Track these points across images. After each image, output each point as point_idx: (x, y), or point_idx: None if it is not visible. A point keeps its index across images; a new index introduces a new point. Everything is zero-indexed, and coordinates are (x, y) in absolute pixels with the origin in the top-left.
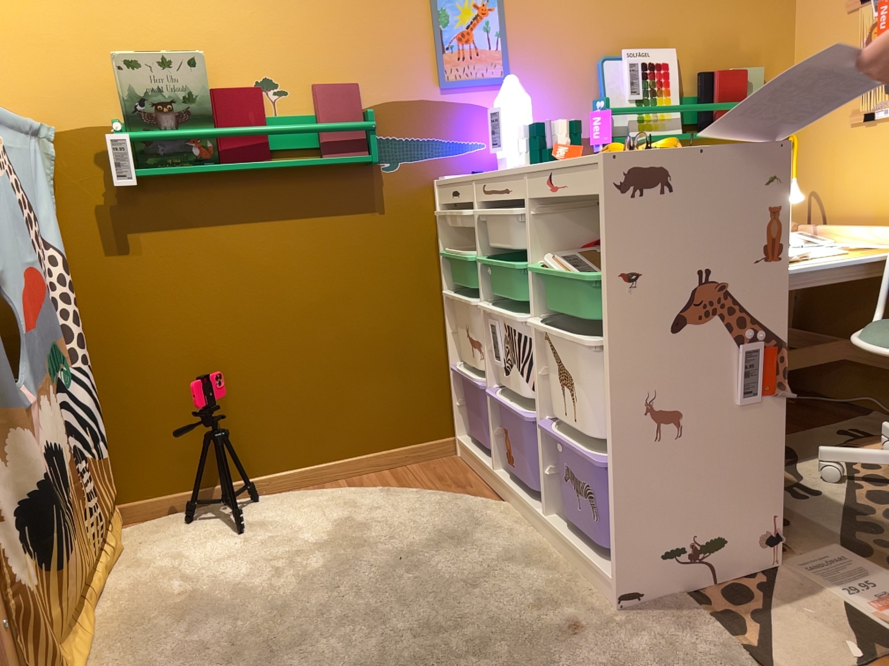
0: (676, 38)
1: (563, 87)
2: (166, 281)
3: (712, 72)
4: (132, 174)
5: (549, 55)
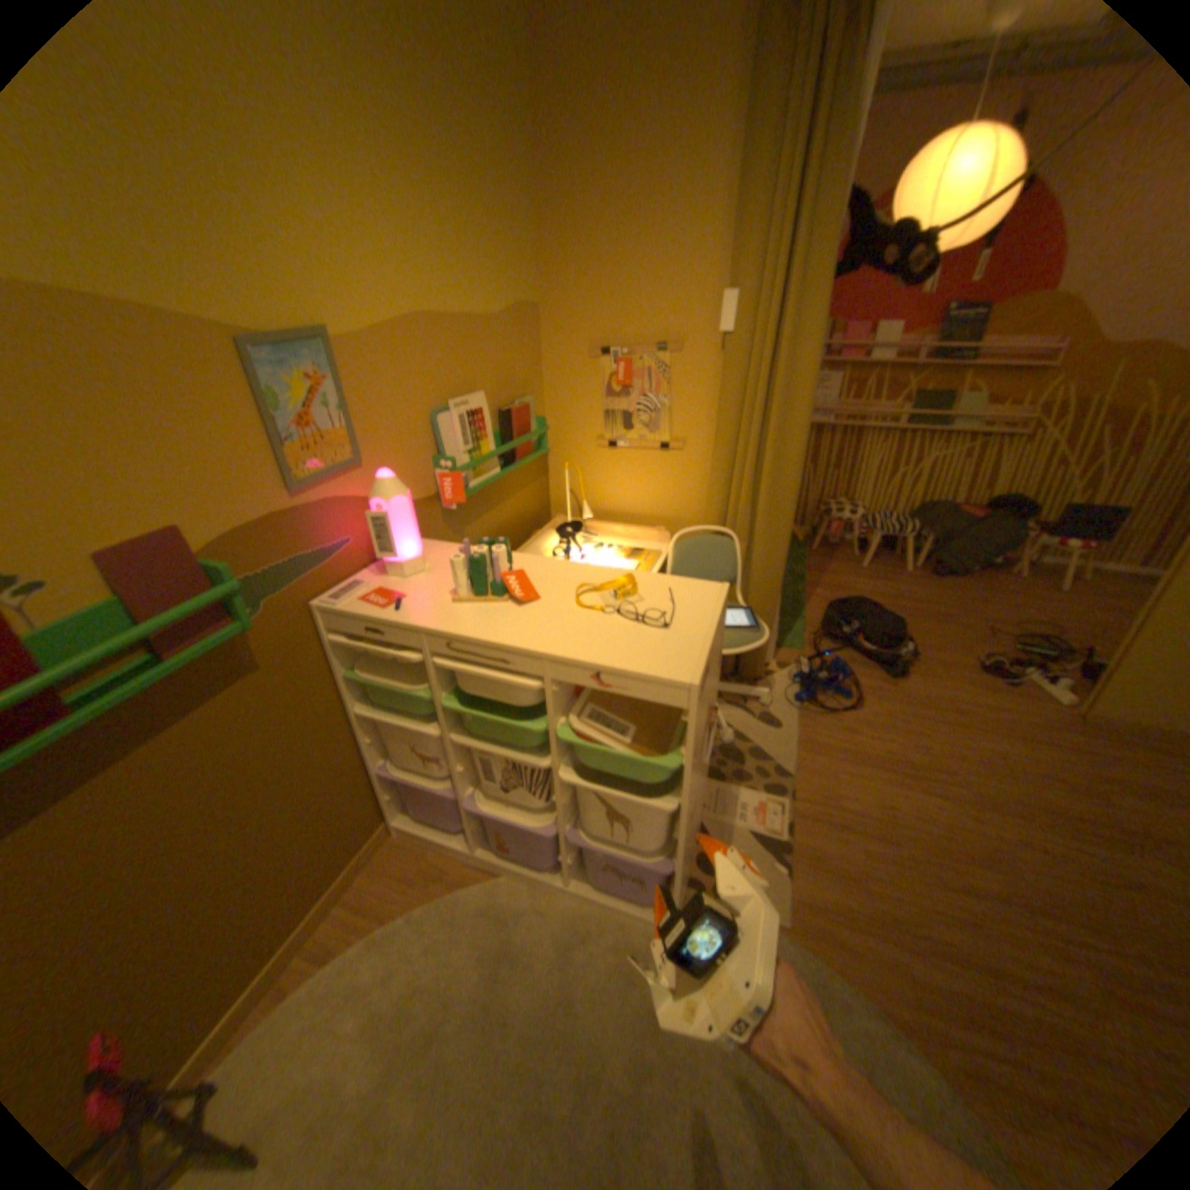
0: (480, 378)
1: (409, 450)
2: None
3: (510, 409)
4: None
5: (391, 419)
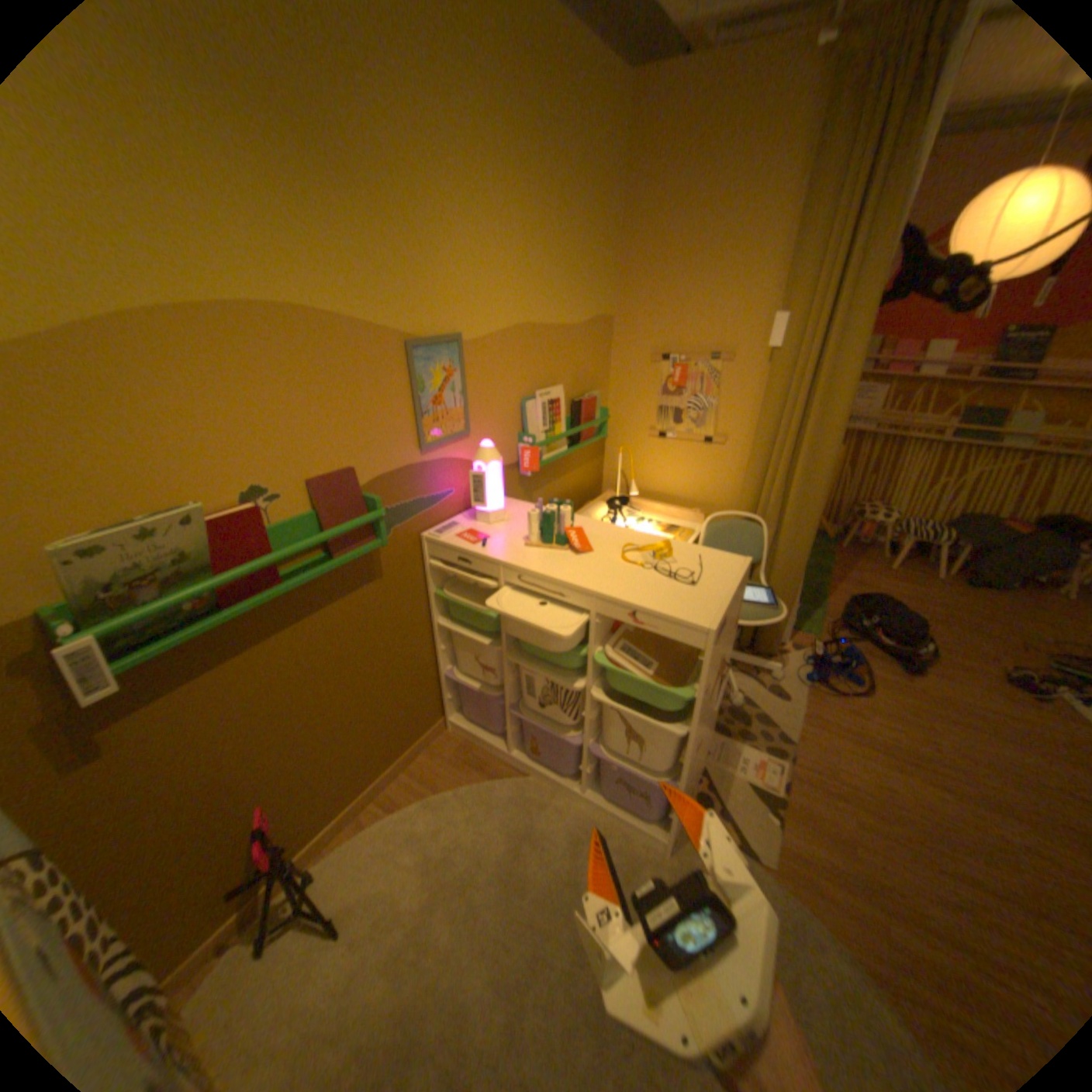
0: (561, 374)
1: (502, 427)
2: (165, 754)
3: (581, 400)
4: (110, 680)
5: (493, 403)
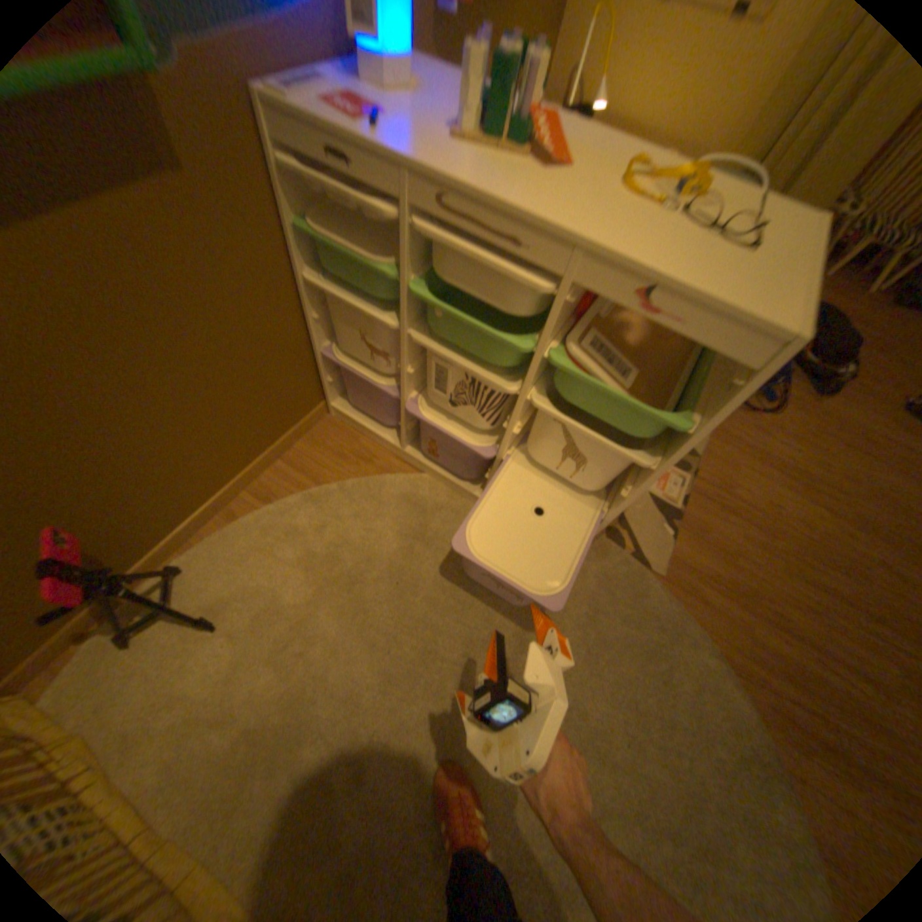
0: None
1: None
2: None
3: None
4: None
5: None
